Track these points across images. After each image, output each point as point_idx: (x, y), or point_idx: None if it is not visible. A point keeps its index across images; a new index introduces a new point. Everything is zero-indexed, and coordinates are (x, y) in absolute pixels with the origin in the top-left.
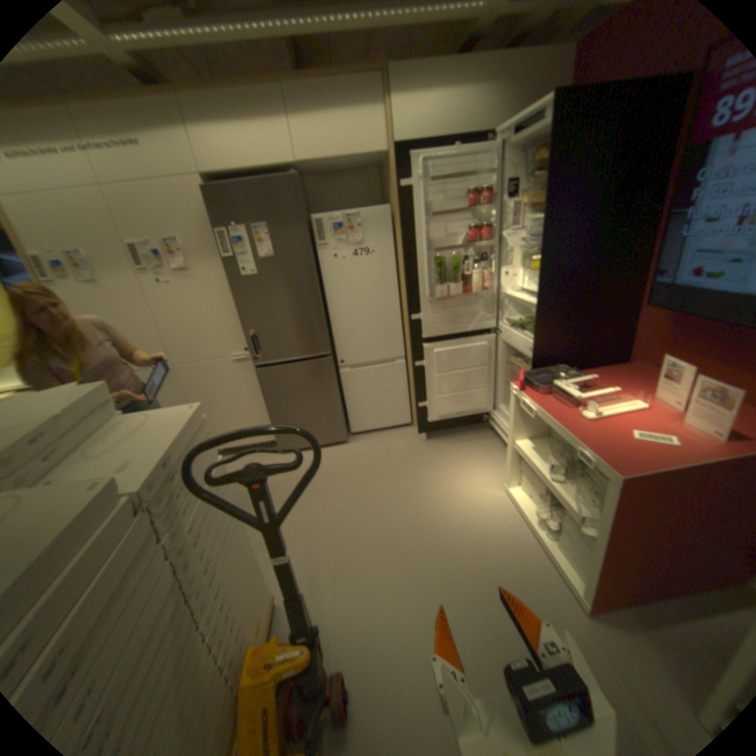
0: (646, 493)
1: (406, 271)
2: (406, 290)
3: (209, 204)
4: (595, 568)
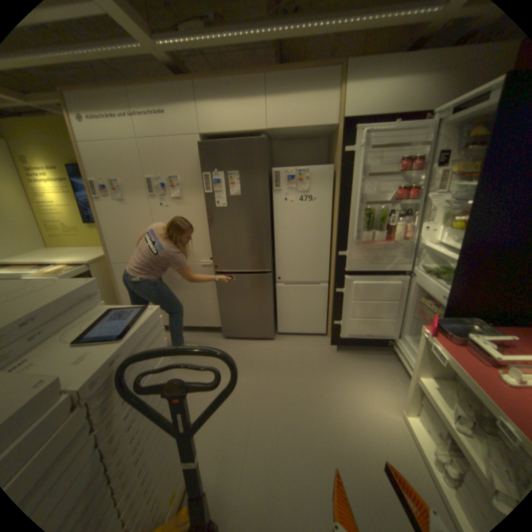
0: None
1: (340, 216)
2: (338, 231)
3: (203, 156)
4: None
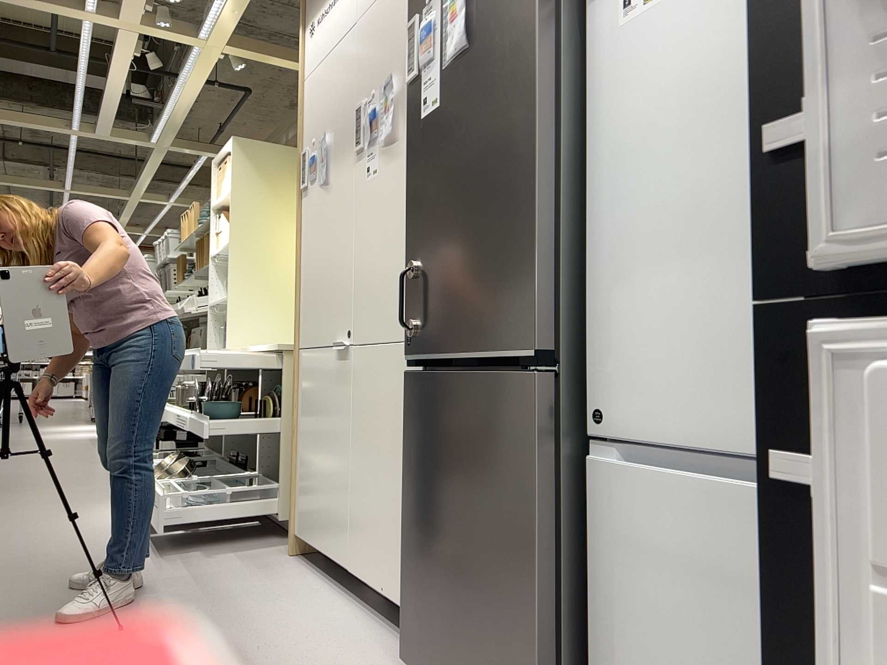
0: None
1: None
2: None
3: None
4: None
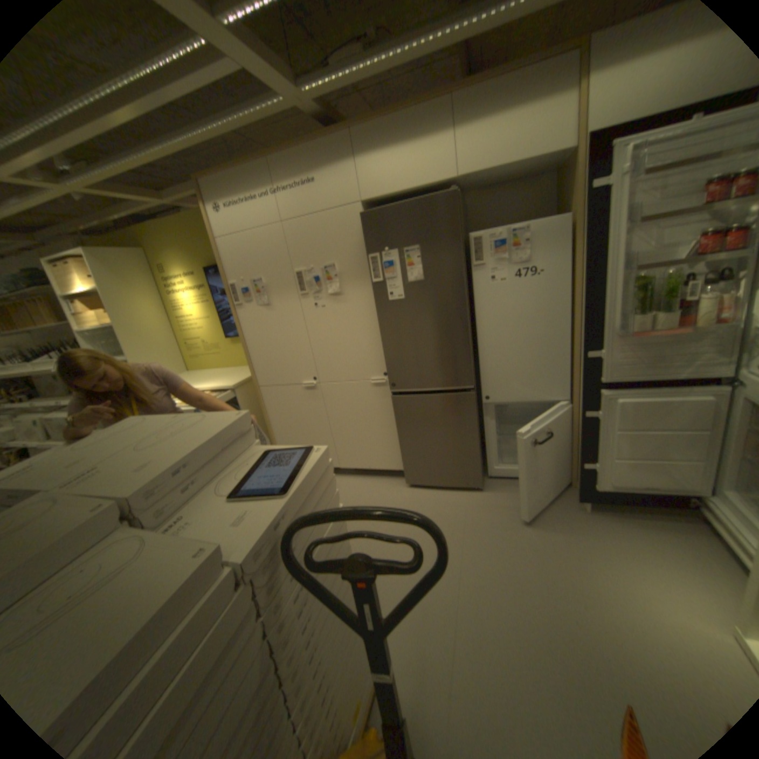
0: None
1: (587, 295)
2: (585, 319)
3: (367, 231)
4: None
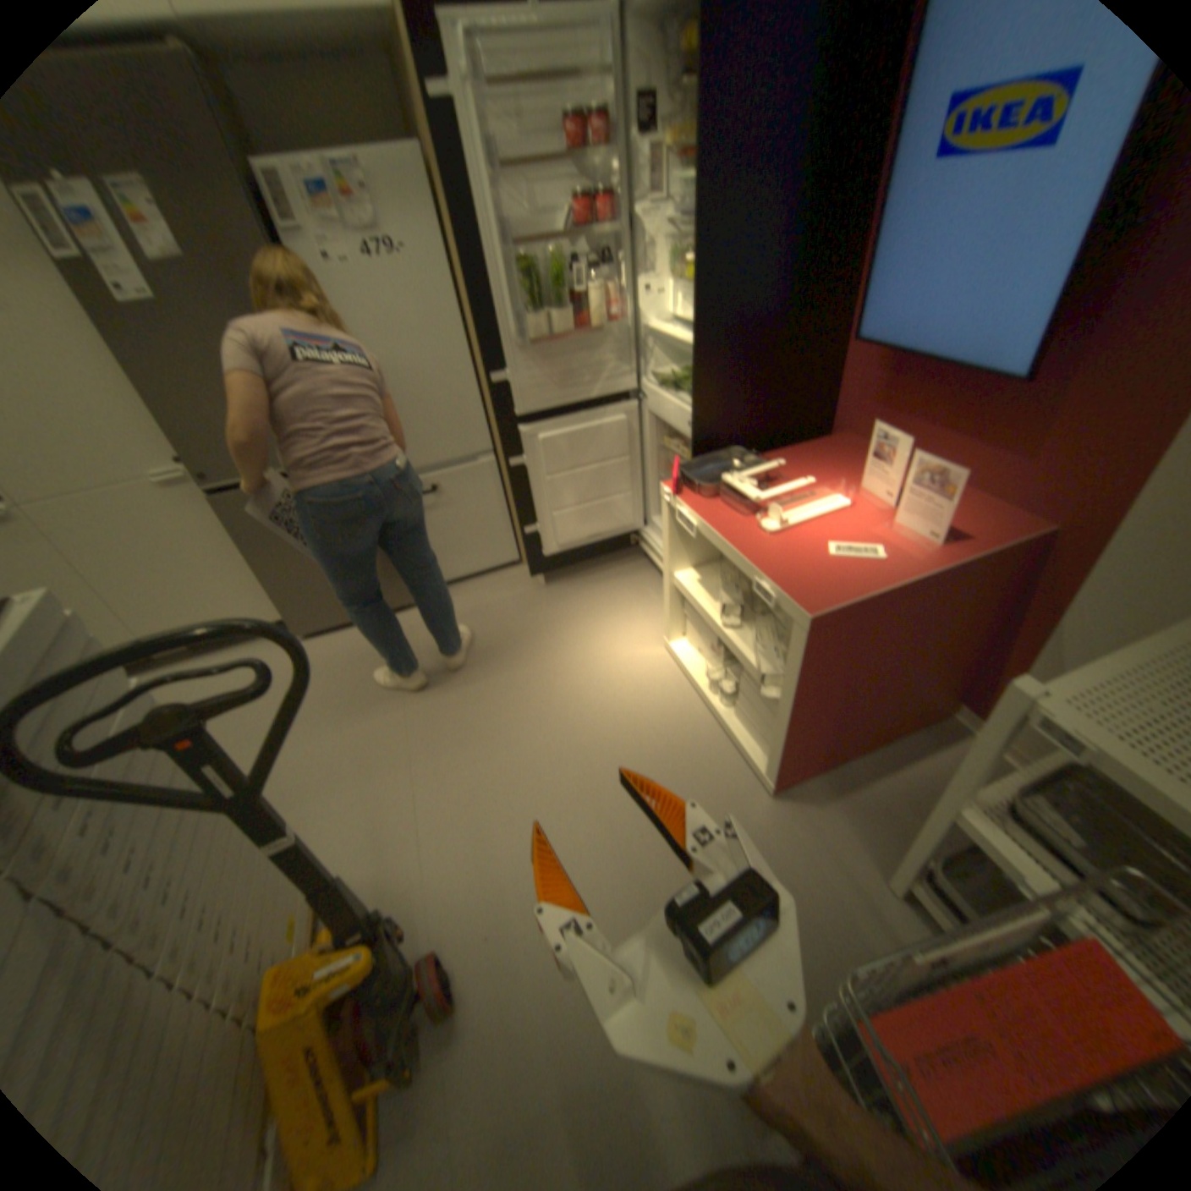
0: (842, 630)
1: (471, 285)
2: (474, 323)
3: None
4: (779, 737)
